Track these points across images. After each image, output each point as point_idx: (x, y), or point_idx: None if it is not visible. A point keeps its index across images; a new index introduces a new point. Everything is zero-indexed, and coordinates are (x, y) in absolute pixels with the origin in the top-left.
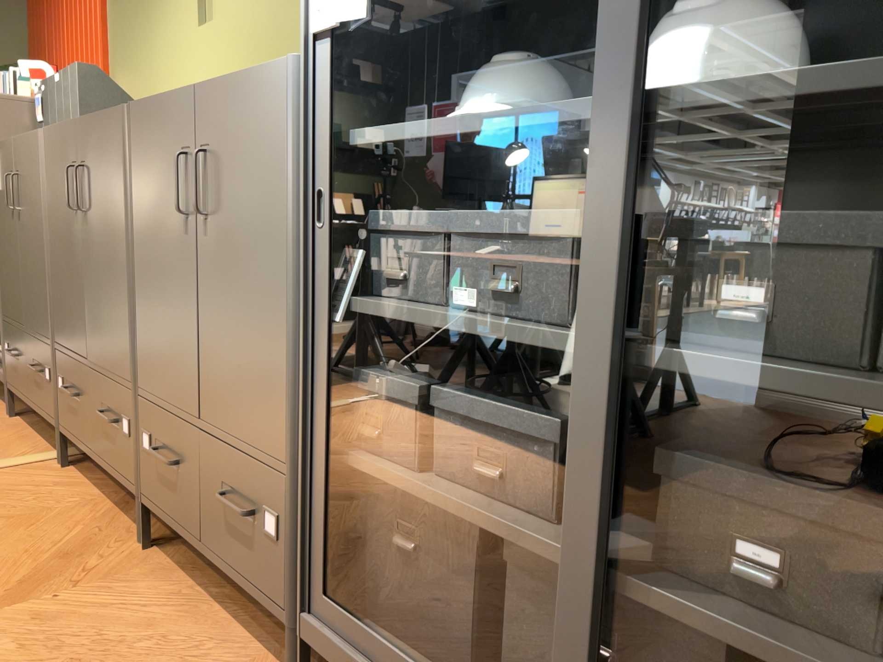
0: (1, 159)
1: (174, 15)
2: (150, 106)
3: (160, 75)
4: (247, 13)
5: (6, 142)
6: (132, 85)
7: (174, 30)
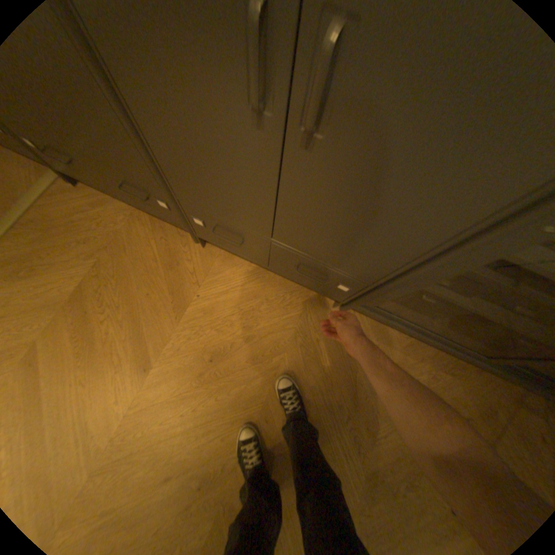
0: None
1: None
2: None
3: None
4: None
5: None
6: None
7: None
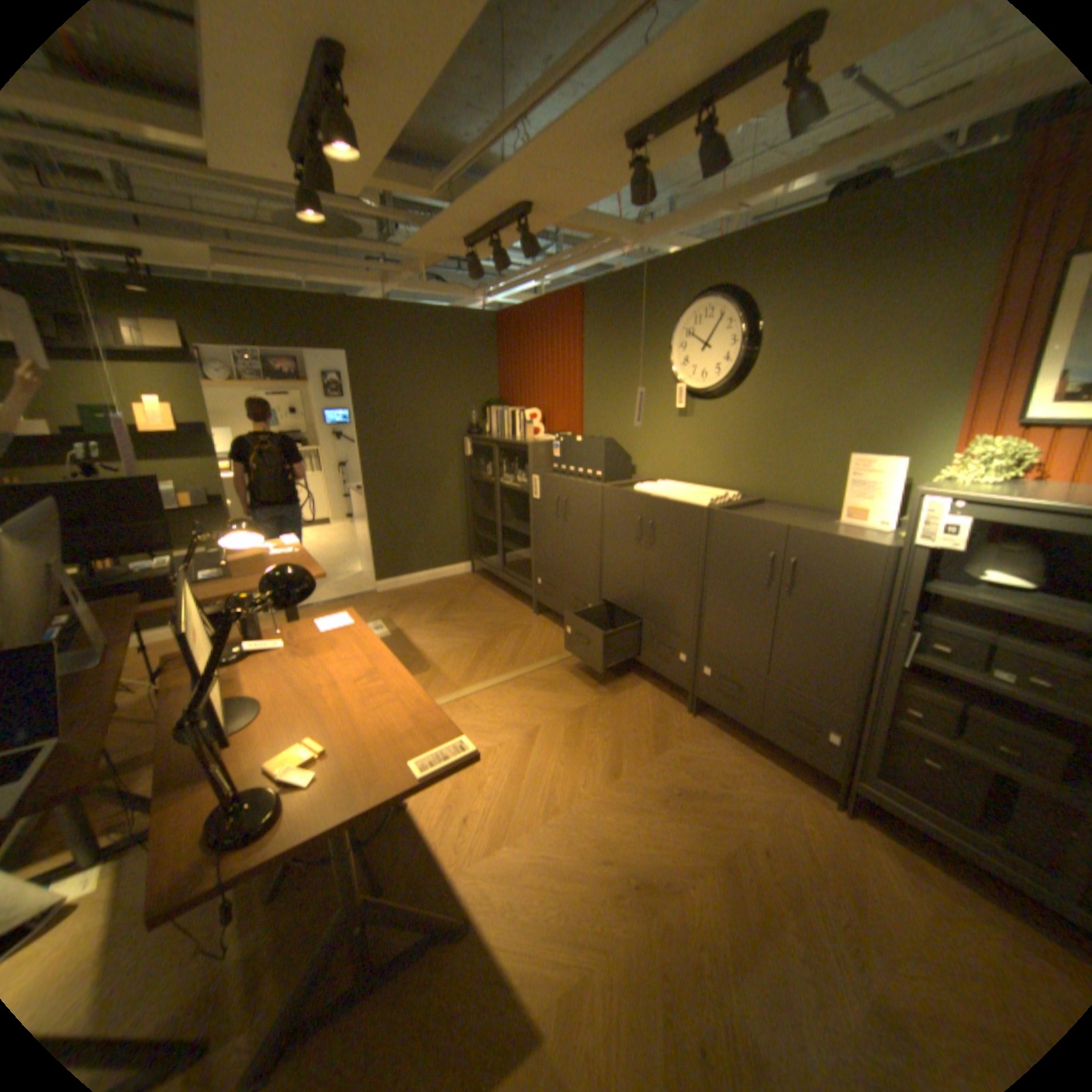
0: (545, 484)
1: (654, 403)
2: (737, 519)
3: (636, 433)
4: (728, 422)
5: (551, 476)
6: (606, 431)
7: (654, 411)
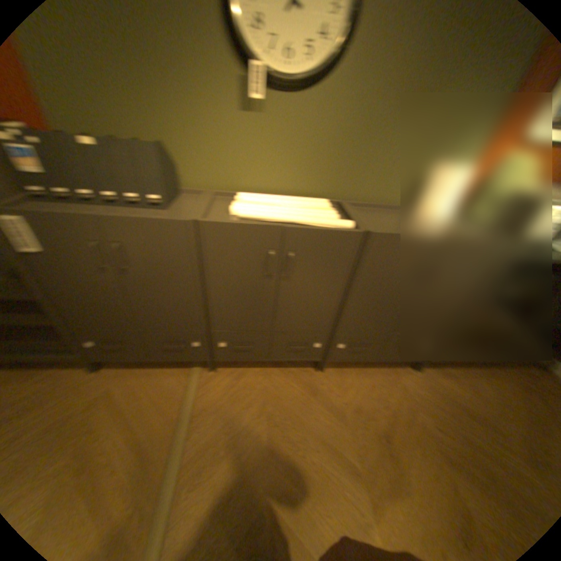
0: (50, 226)
1: (198, 84)
2: (399, 238)
3: (172, 129)
4: (310, 122)
5: (62, 212)
6: (108, 122)
7: (199, 98)
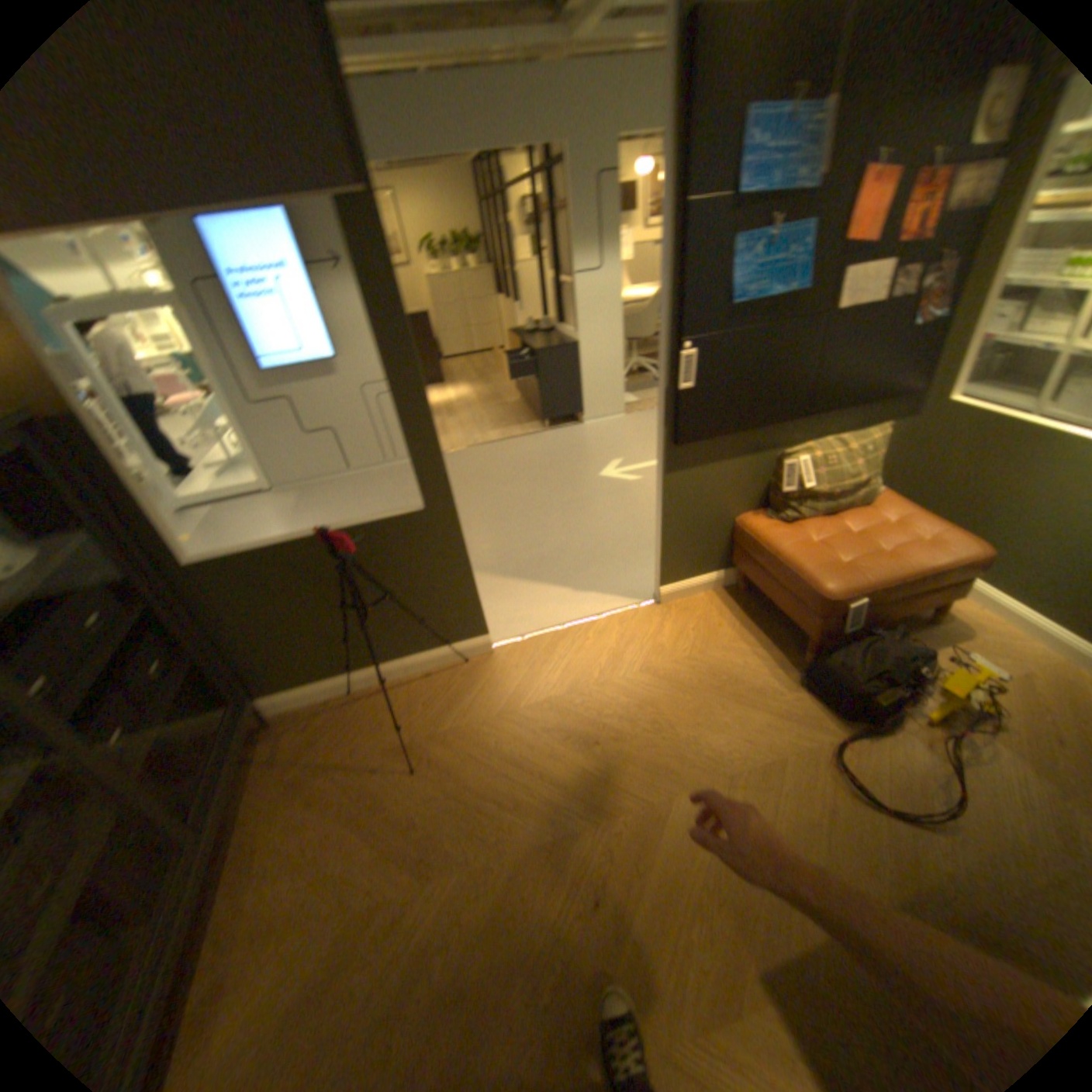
0: None
1: None
2: None
3: None
4: None
5: None
6: None
7: None
